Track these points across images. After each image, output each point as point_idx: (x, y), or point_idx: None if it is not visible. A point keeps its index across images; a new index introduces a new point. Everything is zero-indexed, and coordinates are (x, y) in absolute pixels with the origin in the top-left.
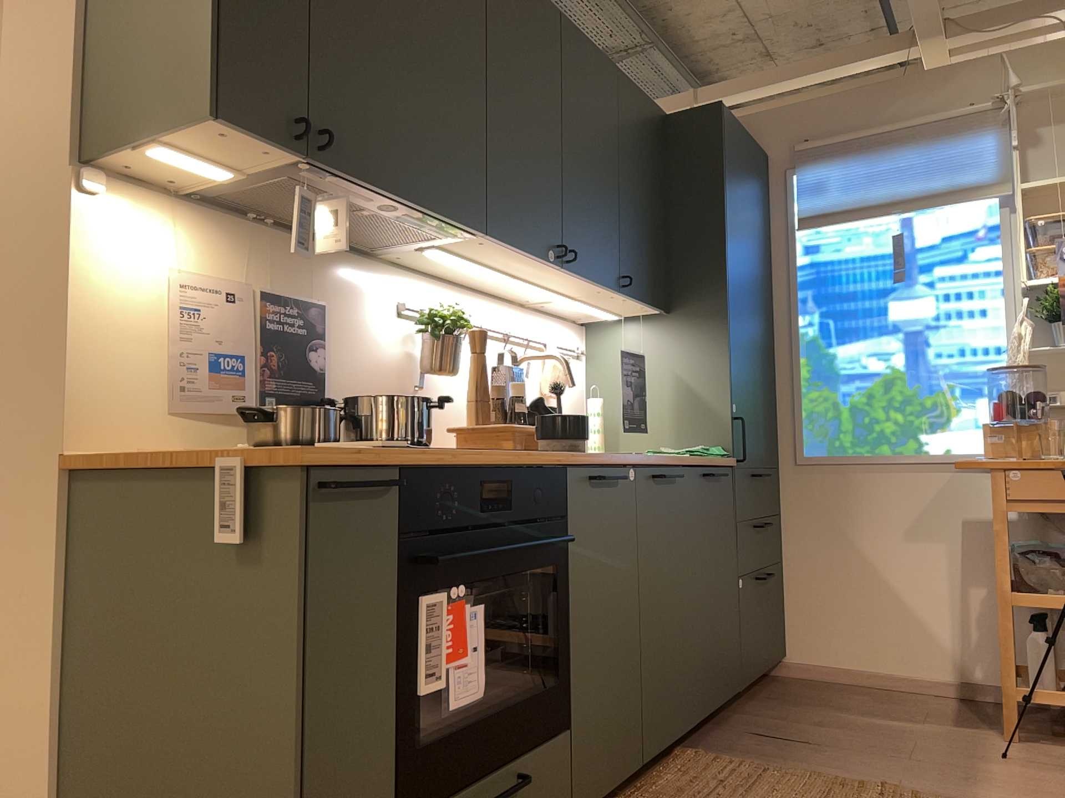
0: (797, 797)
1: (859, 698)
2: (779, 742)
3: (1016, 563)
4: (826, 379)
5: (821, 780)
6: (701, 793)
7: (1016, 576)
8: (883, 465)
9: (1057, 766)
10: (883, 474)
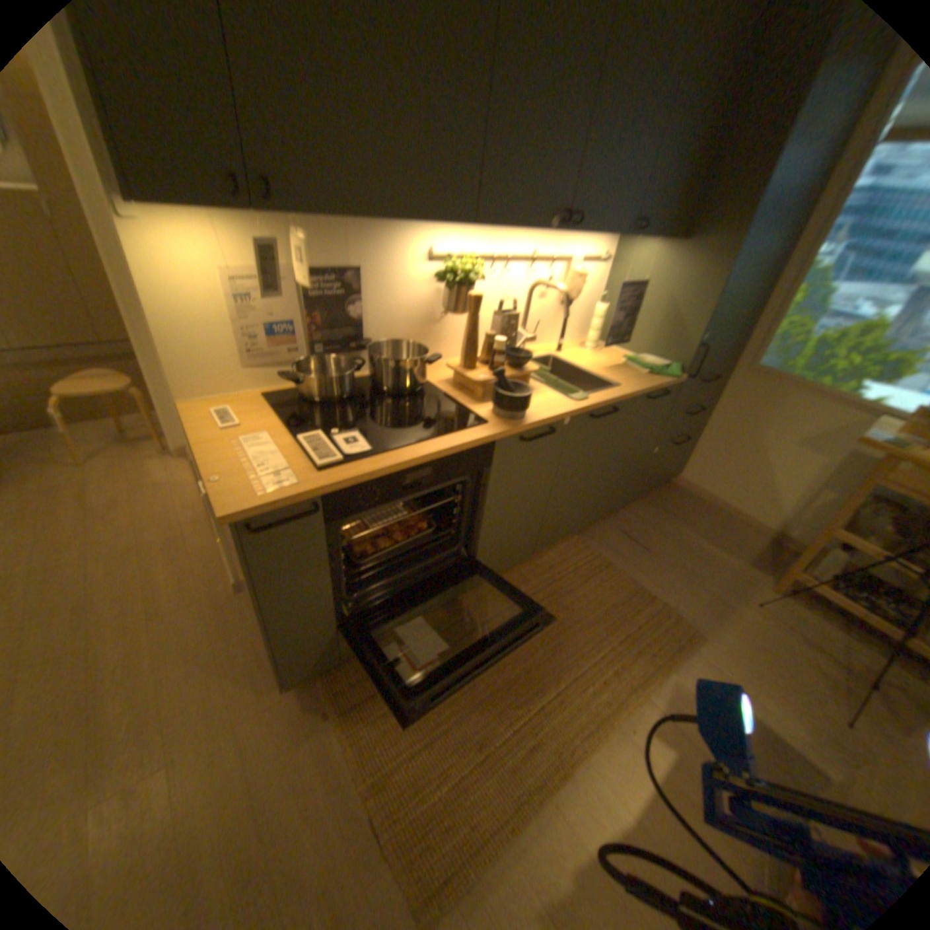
0: (608, 597)
1: (706, 520)
2: (631, 544)
3: (863, 510)
4: (813, 310)
5: (631, 589)
6: (559, 575)
7: (855, 517)
8: (817, 392)
9: (789, 627)
10: (813, 397)
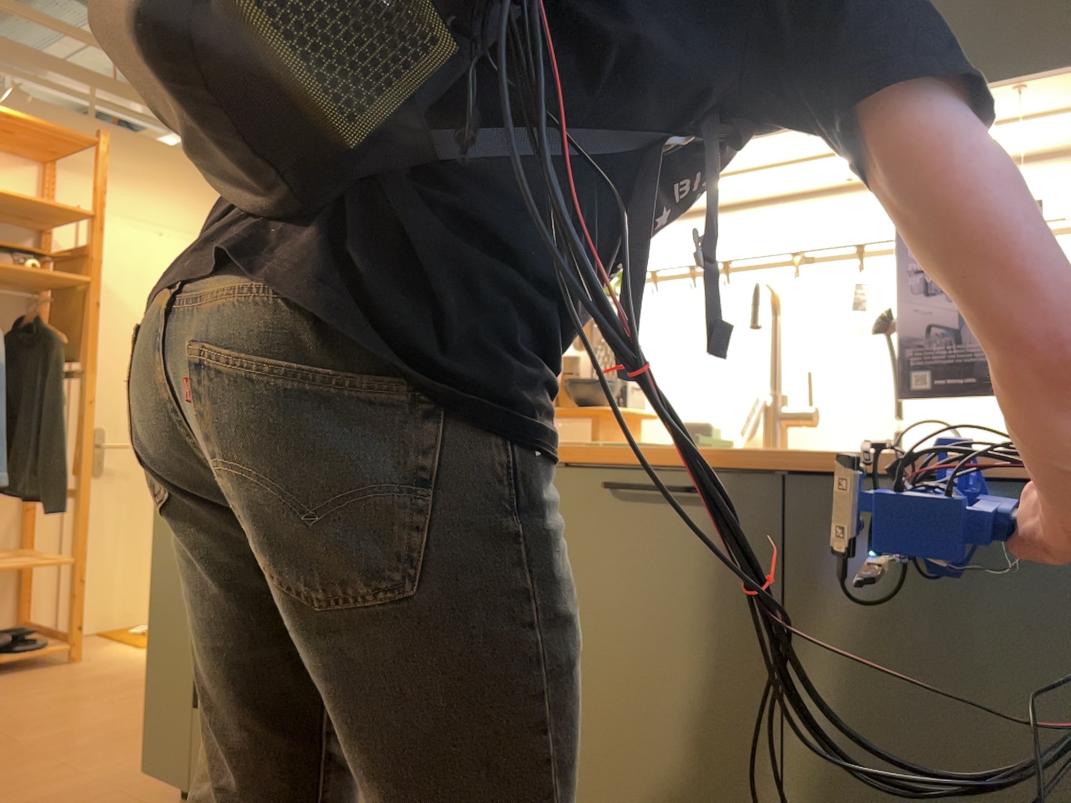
0: None
1: None
2: None
3: None
4: None
5: None
6: None
7: None
8: None
9: None
10: None
